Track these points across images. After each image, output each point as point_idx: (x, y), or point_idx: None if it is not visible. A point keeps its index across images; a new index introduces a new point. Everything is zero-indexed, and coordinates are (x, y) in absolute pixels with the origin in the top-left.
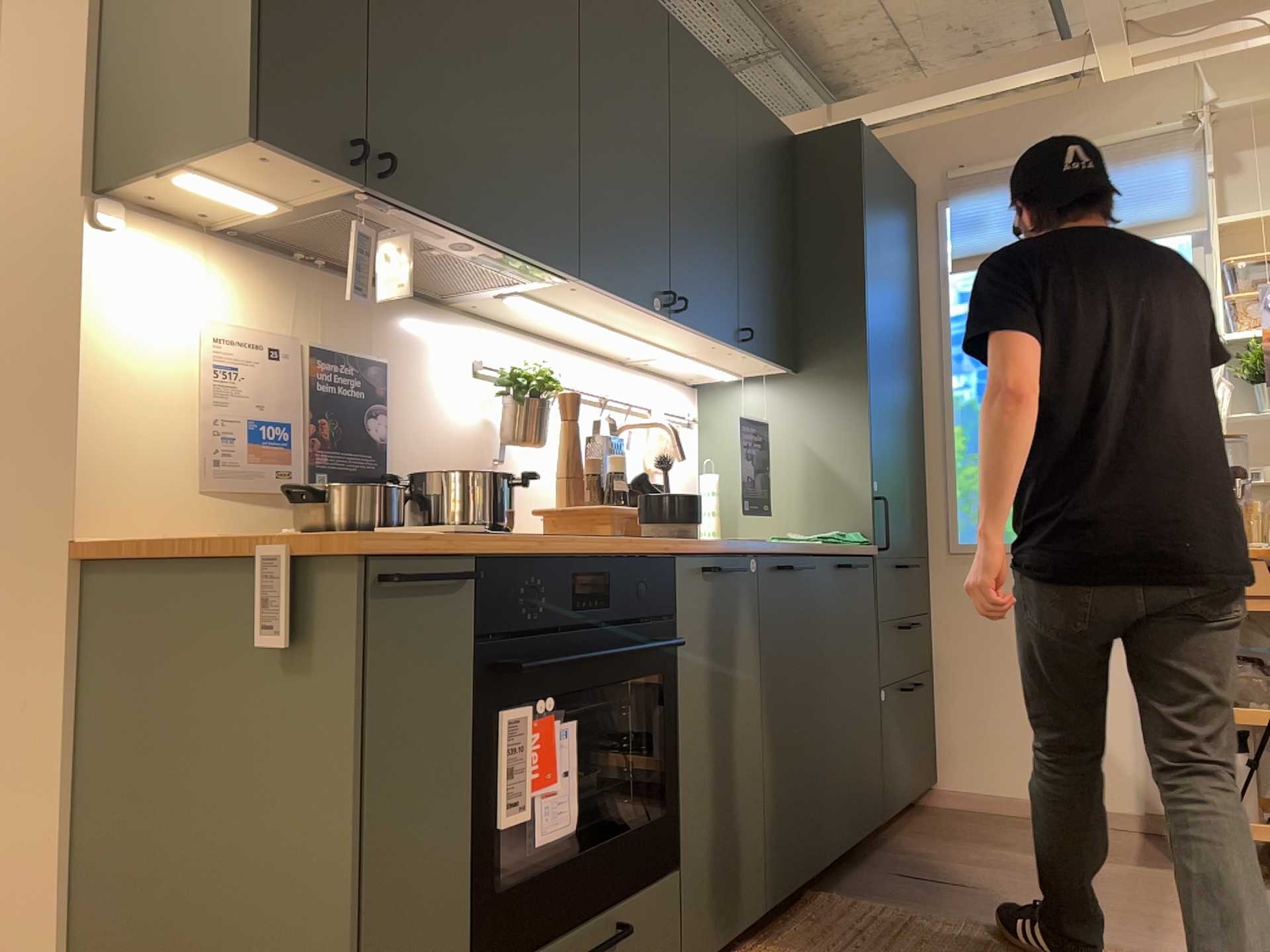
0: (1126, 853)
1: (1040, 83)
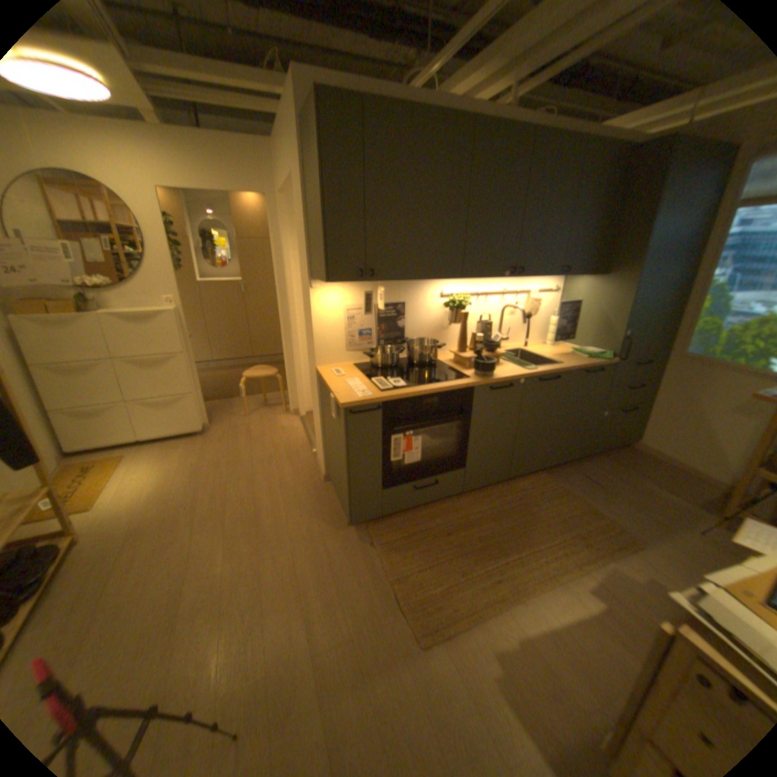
0: (700, 499)
1: None
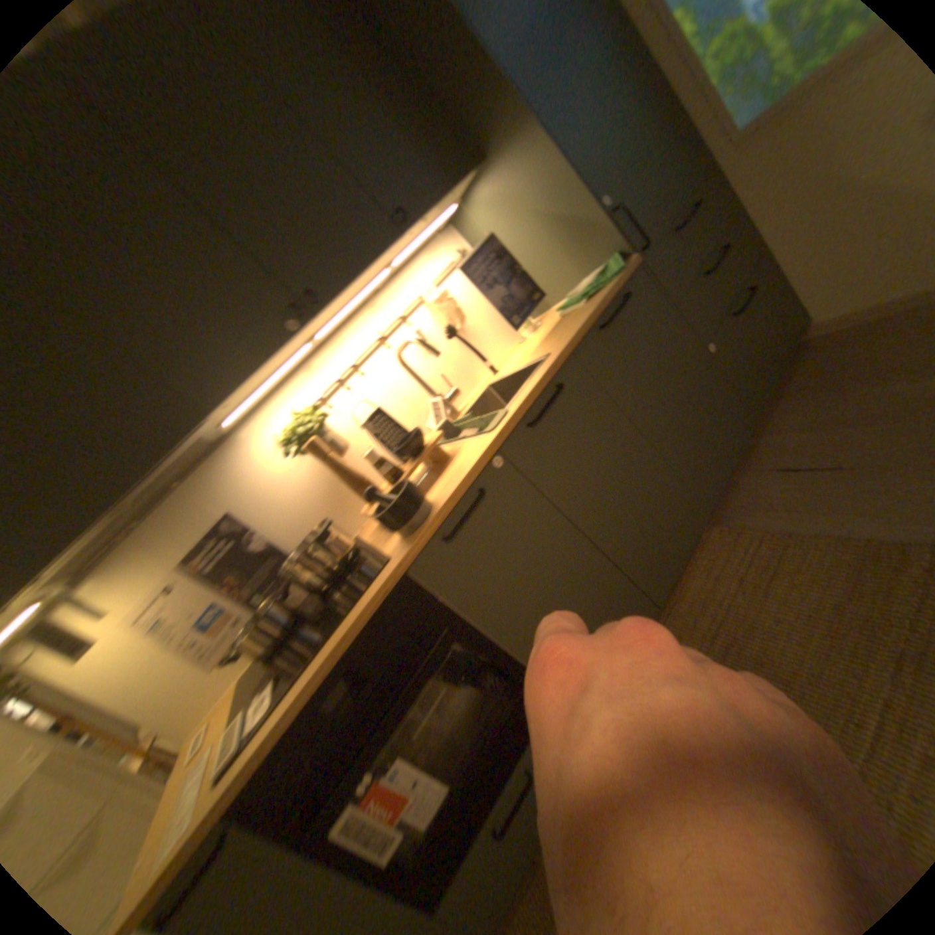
0: None
1: None
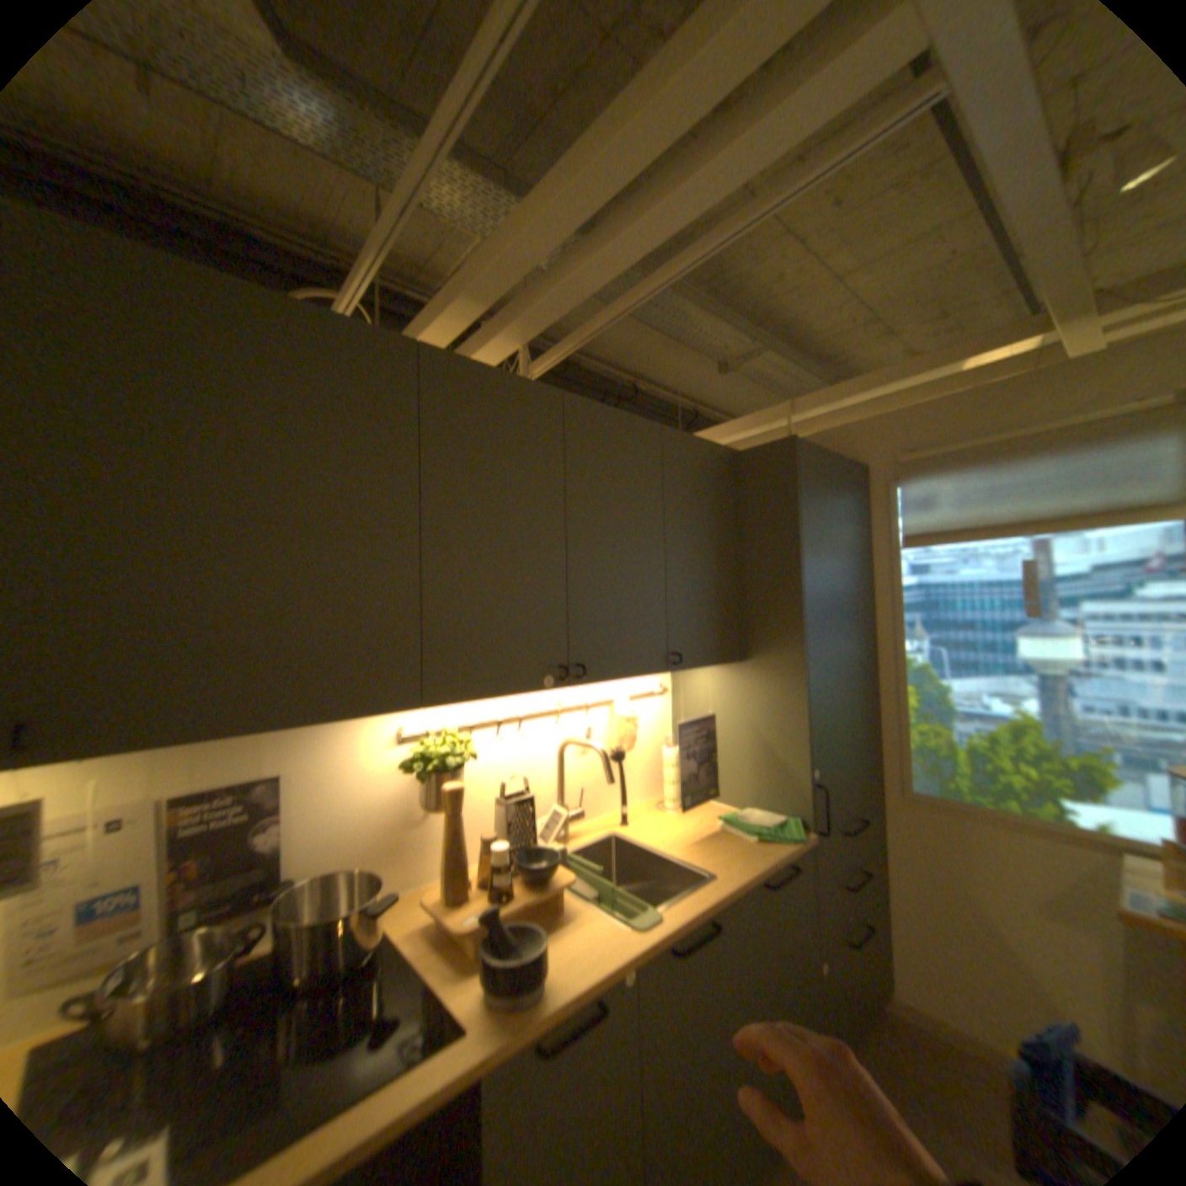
0: None
1: (996, 359)
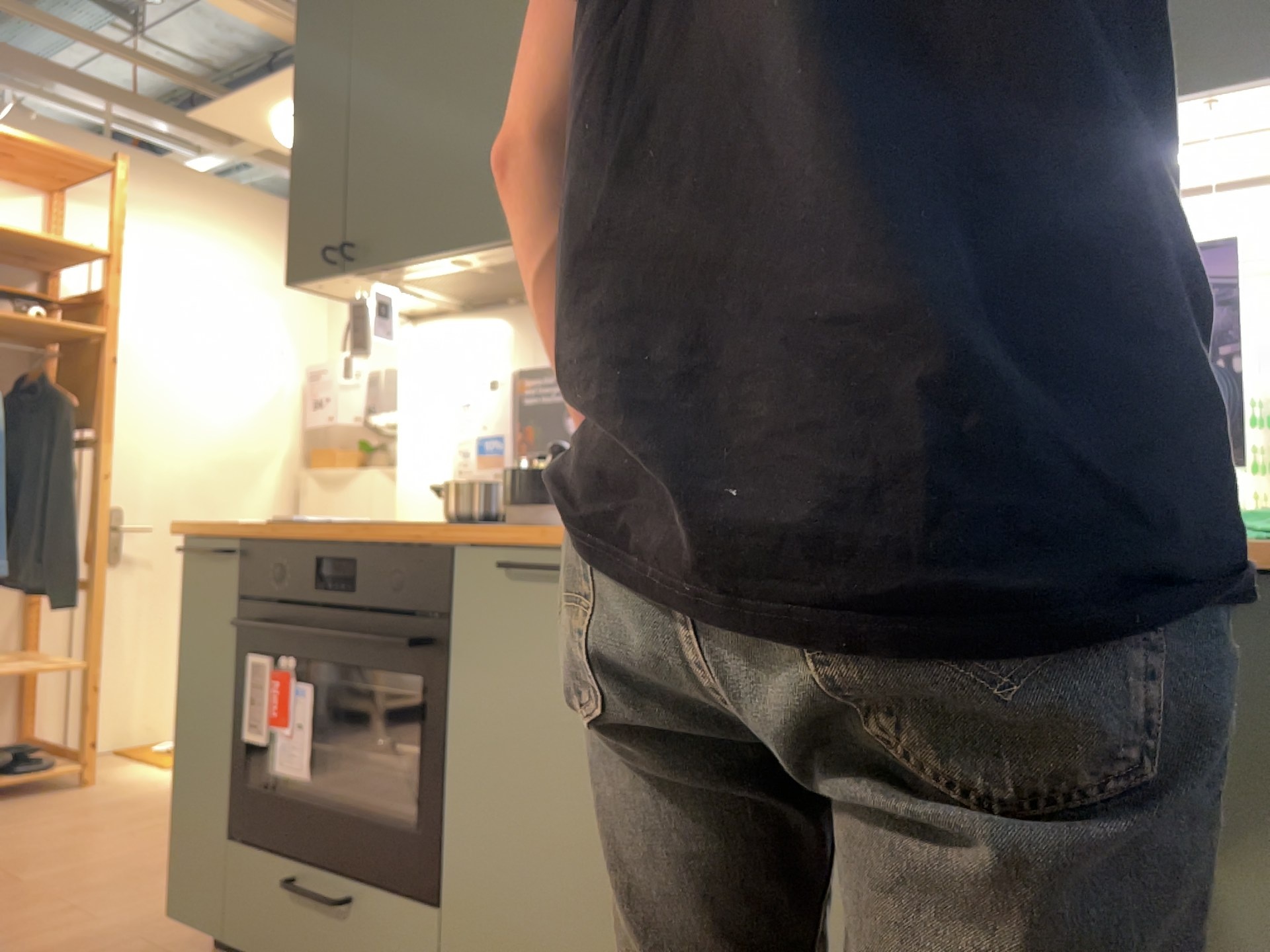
0: None
1: None
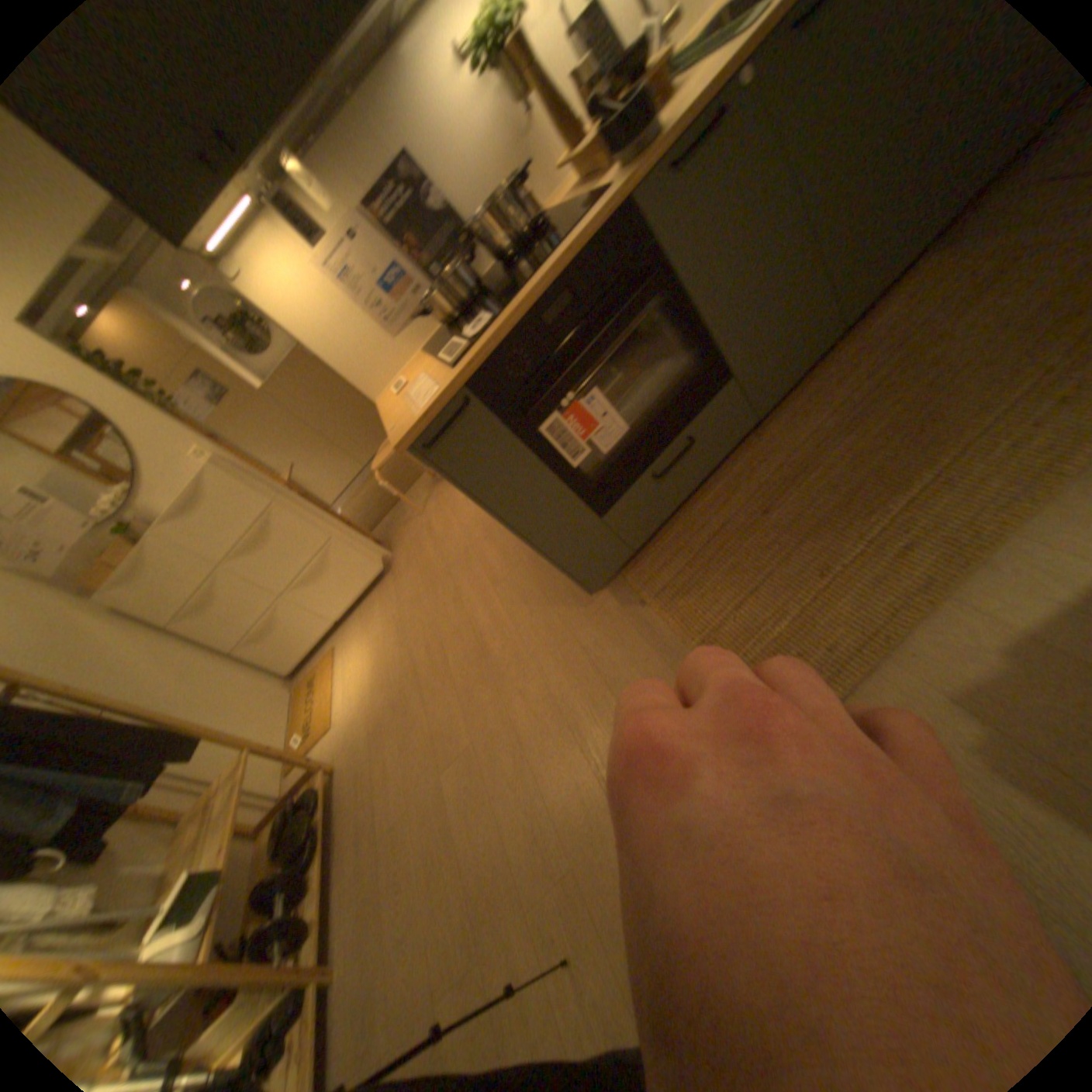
0: None
1: None
